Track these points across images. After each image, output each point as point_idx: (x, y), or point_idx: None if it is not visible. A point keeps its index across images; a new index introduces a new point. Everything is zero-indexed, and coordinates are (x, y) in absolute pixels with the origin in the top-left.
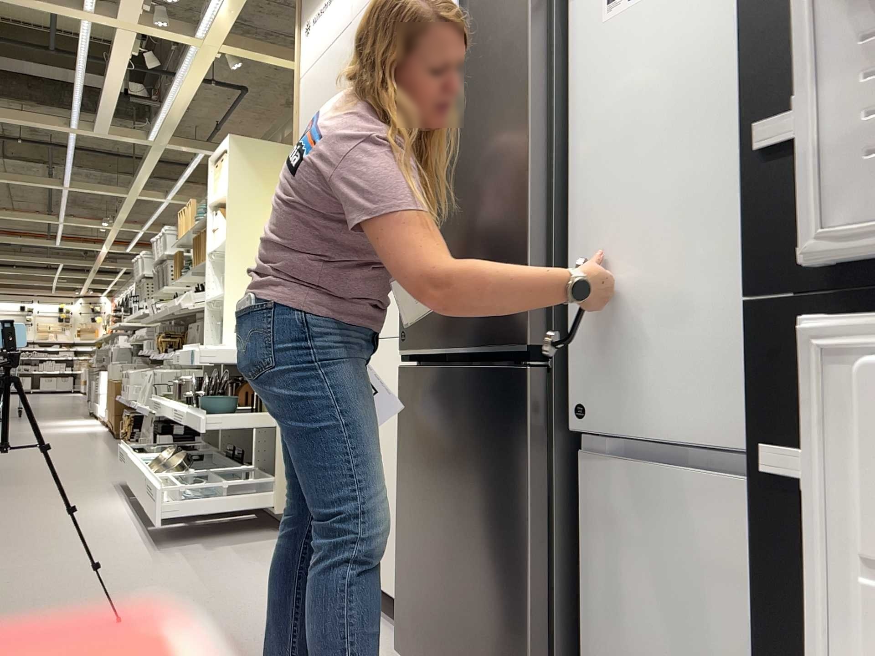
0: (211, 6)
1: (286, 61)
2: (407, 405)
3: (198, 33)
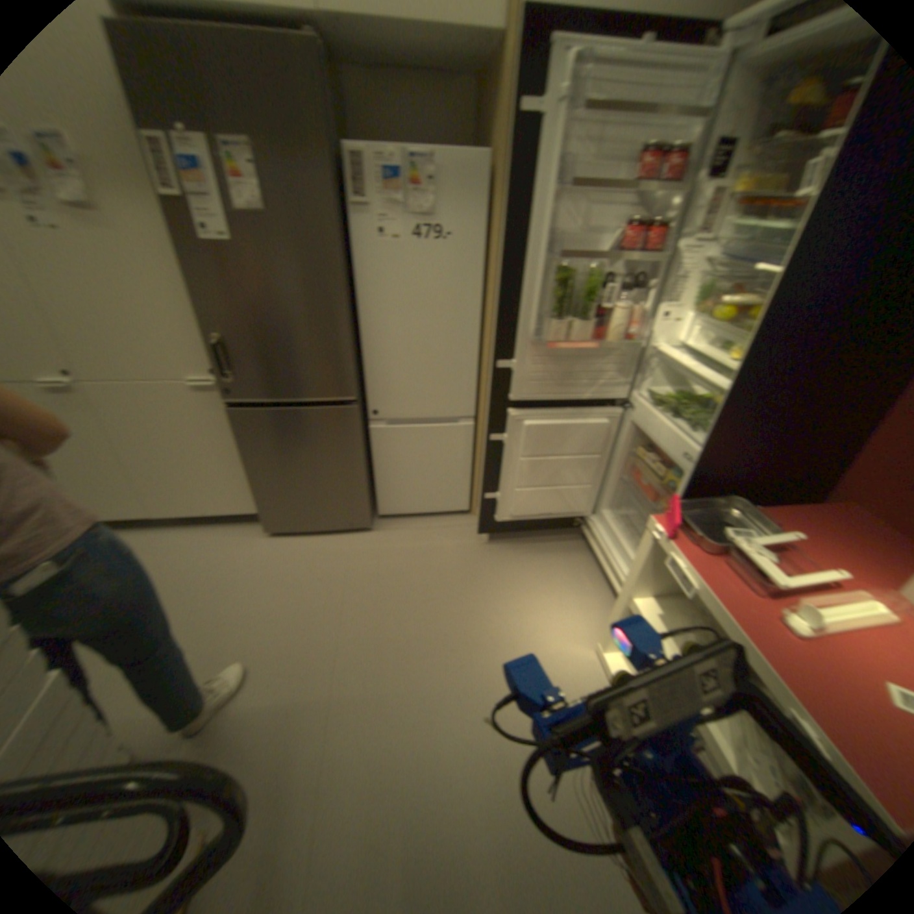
0: None
1: None
2: (241, 428)
3: None
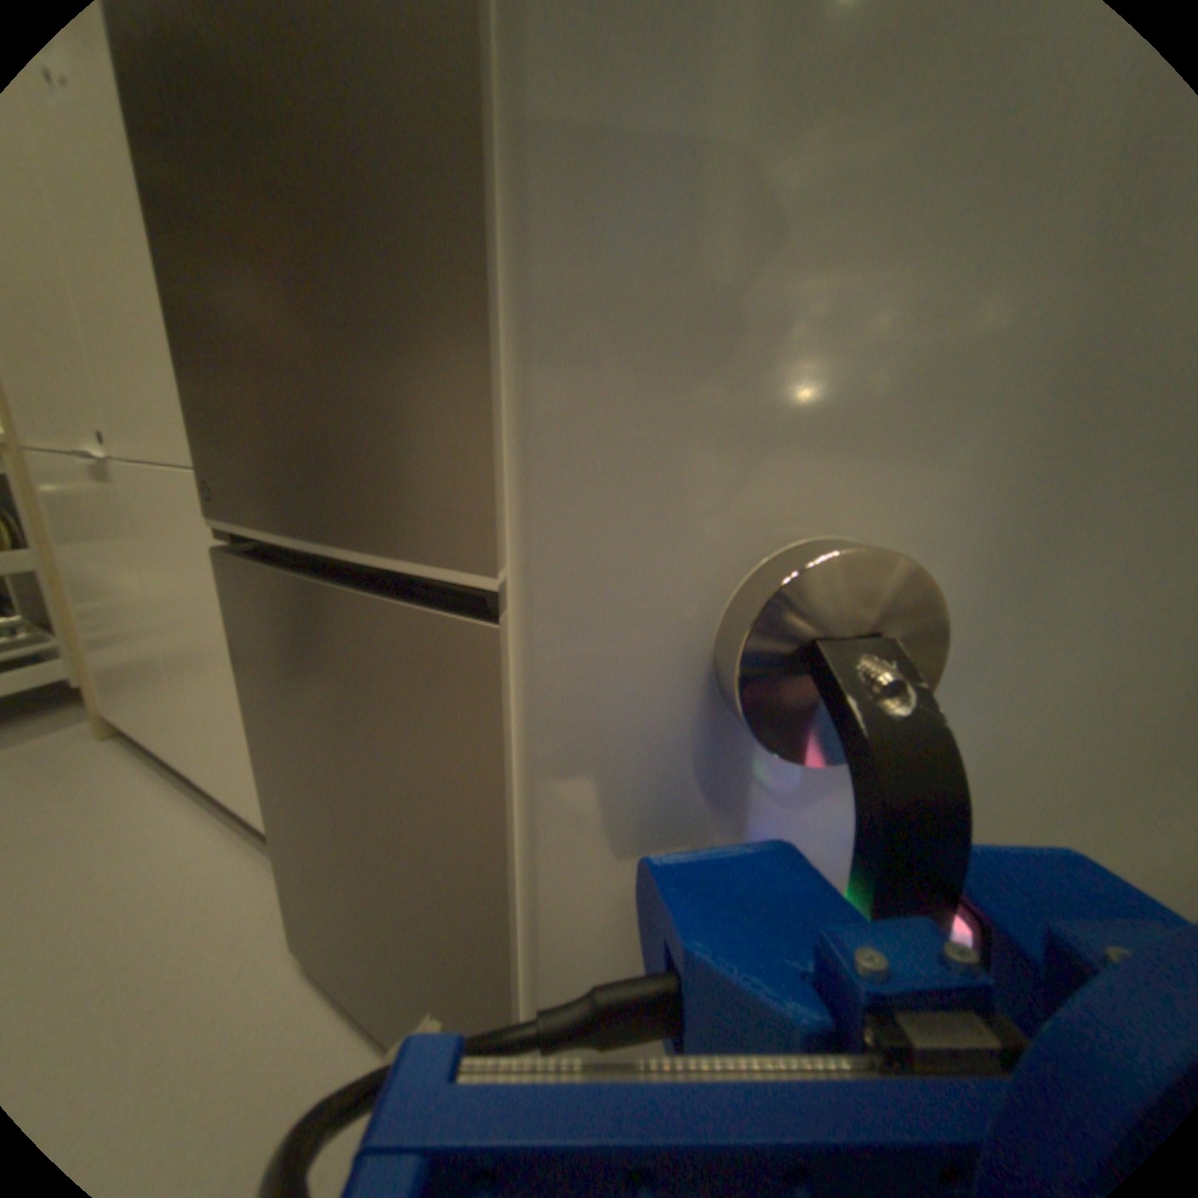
0: None
1: None
2: (240, 622)
3: None
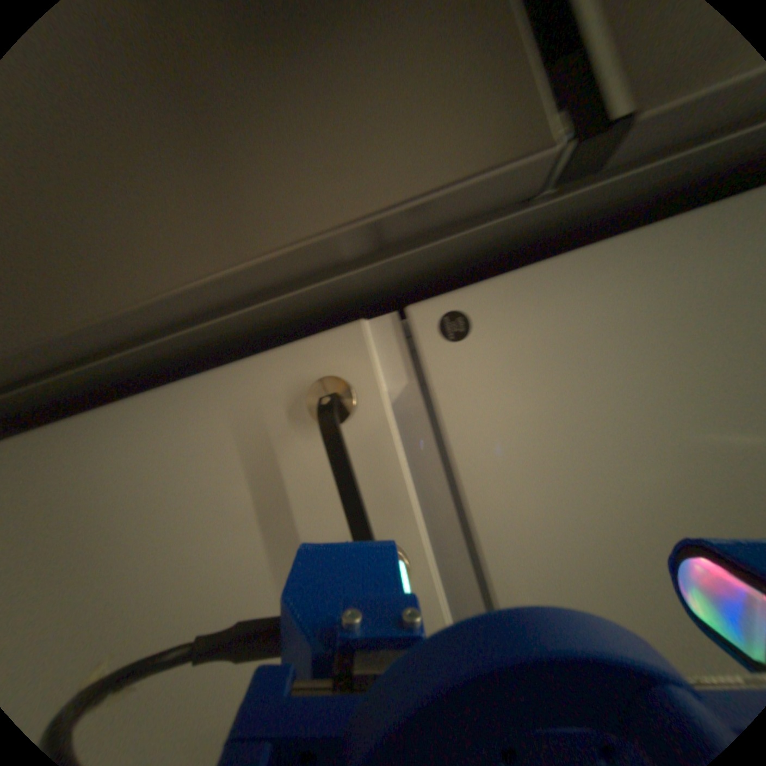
0: None
1: None
2: None
3: None
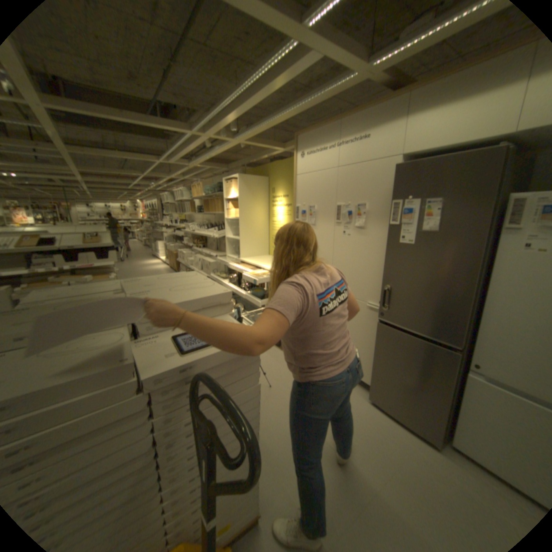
0: (247, 130)
1: (266, 145)
2: (383, 336)
3: (236, 137)
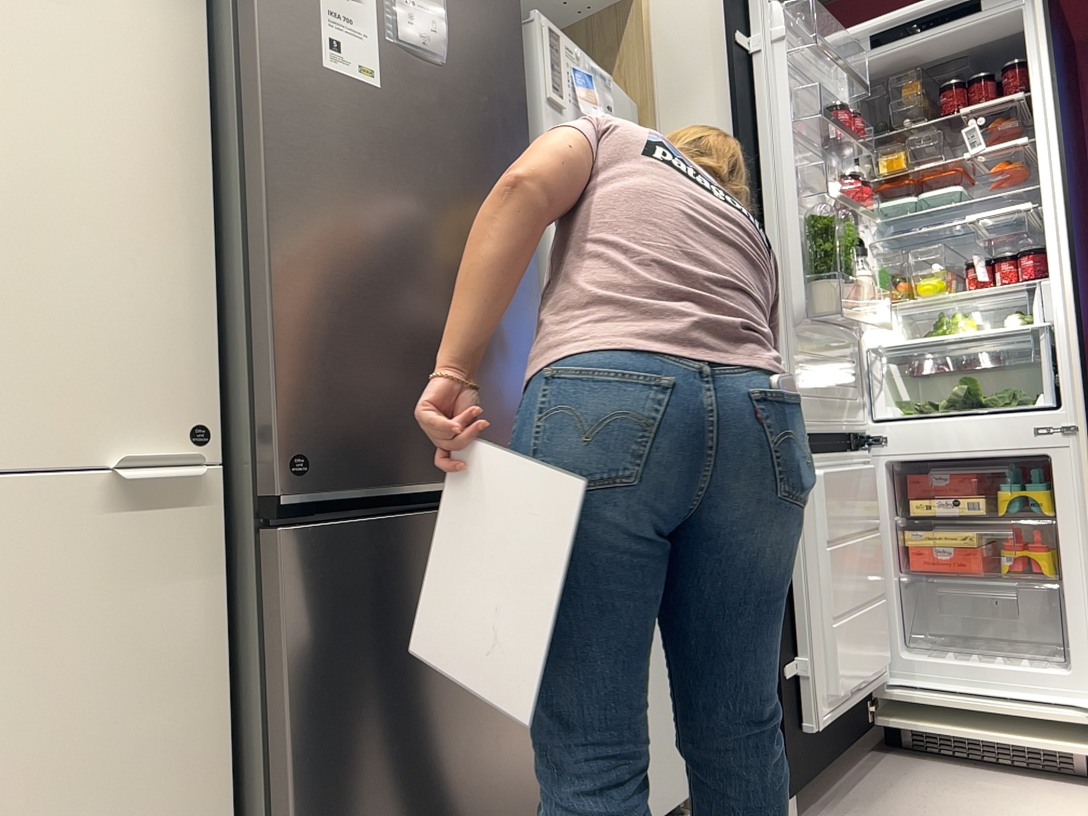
0: None
1: None
2: (319, 598)
3: None
